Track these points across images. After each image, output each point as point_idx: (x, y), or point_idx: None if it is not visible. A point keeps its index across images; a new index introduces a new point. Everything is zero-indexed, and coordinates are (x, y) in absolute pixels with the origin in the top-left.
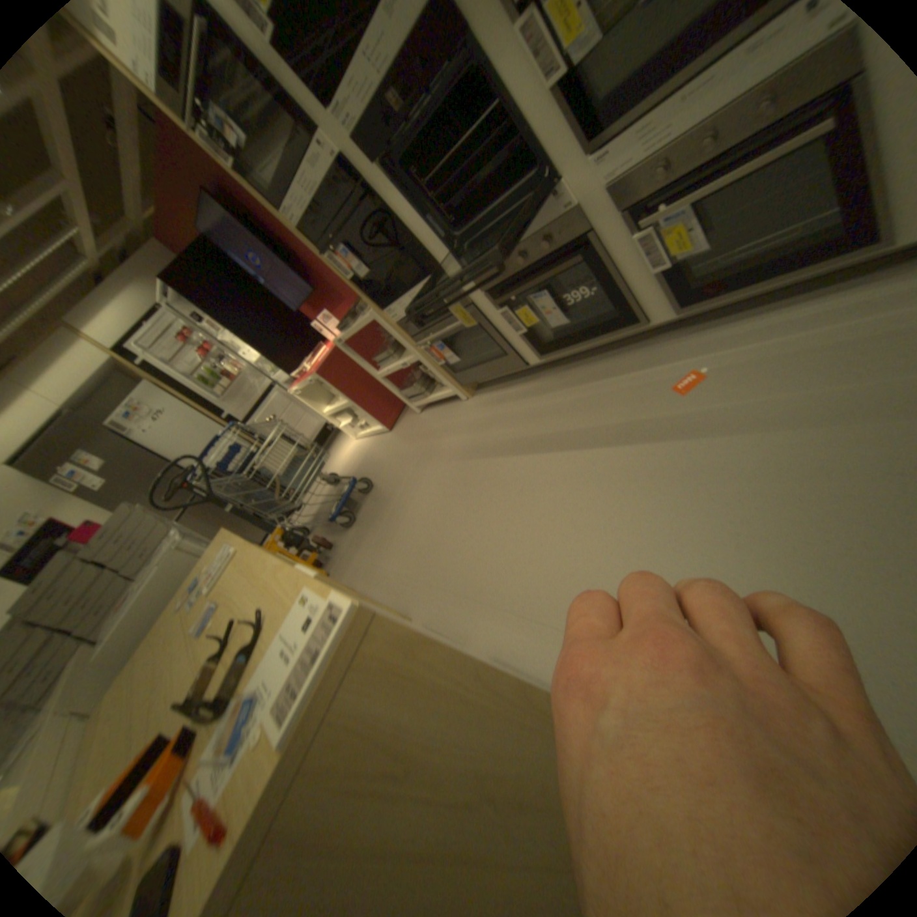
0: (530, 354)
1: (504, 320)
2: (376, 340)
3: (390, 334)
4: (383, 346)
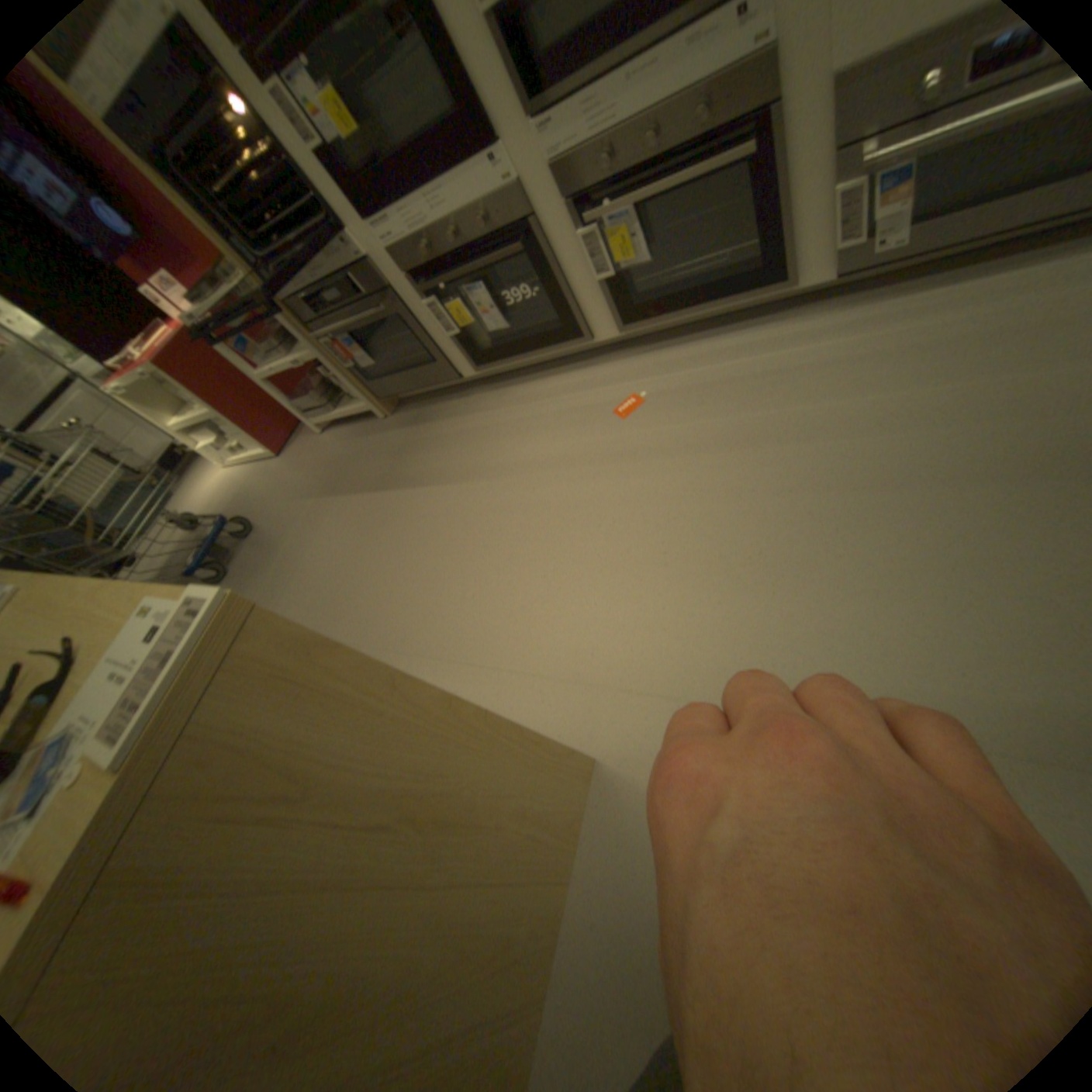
0: (463, 365)
1: (431, 316)
2: (249, 327)
3: (272, 320)
4: (261, 336)
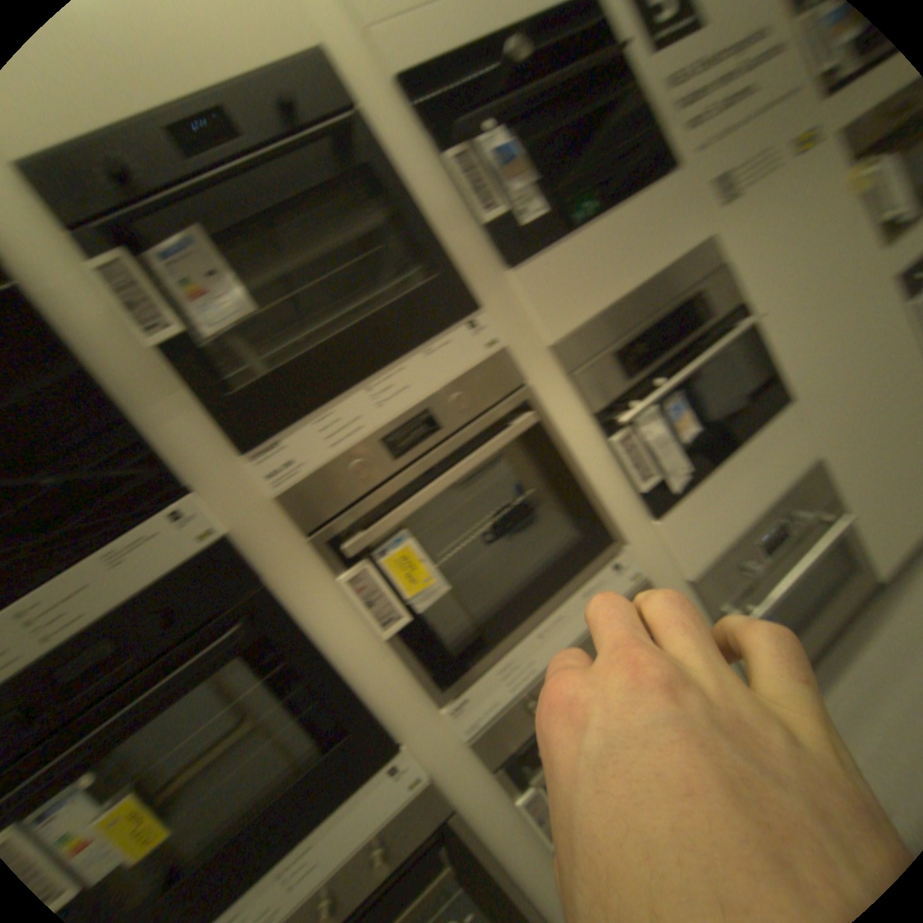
0: None
1: None
2: None
3: None
4: None
